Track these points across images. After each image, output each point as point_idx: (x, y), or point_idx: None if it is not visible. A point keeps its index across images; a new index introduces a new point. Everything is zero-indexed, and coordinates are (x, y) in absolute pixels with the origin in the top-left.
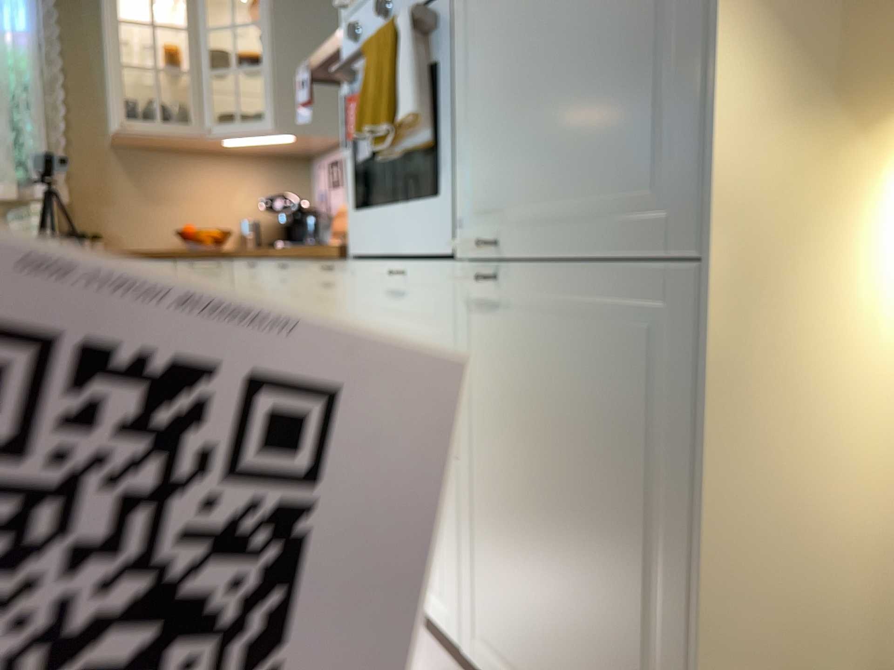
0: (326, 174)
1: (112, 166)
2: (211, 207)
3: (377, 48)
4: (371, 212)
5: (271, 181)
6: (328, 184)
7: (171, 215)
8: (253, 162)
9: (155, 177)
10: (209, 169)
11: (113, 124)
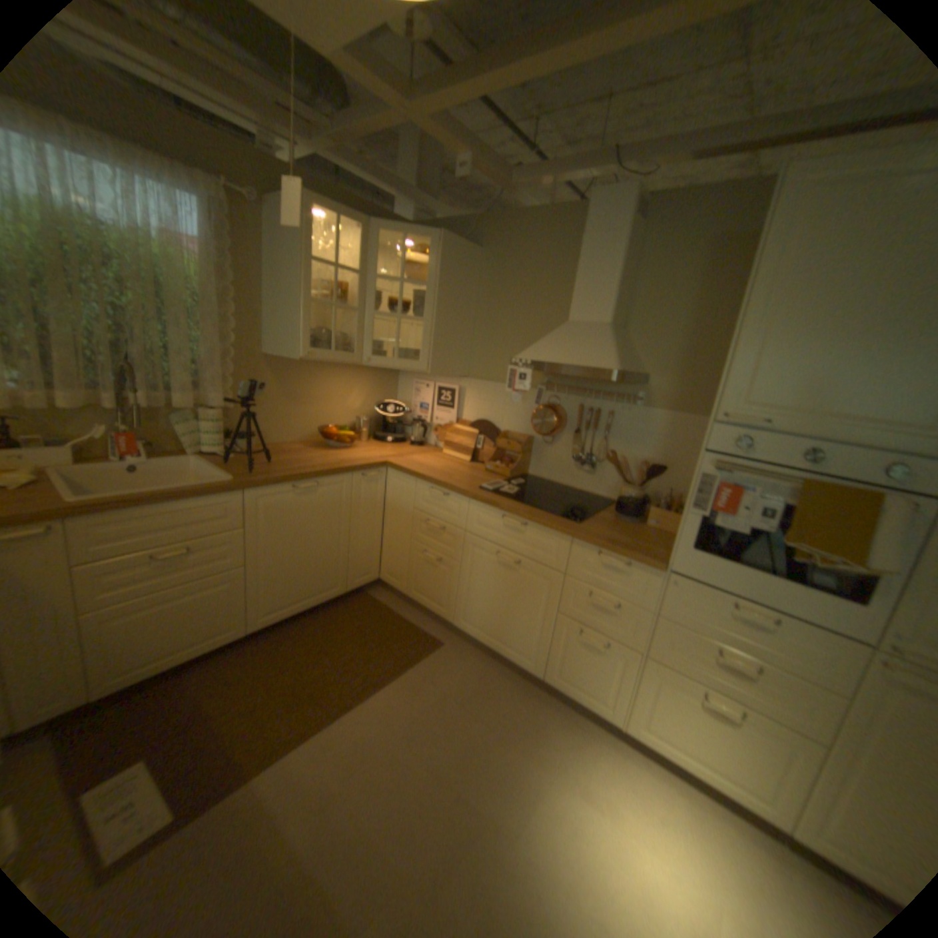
0: (433, 394)
1: (263, 373)
2: (333, 406)
3: (829, 498)
4: (723, 560)
5: (373, 385)
6: (434, 402)
7: (306, 413)
8: (363, 371)
9: (296, 383)
10: (334, 377)
11: (300, 353)
